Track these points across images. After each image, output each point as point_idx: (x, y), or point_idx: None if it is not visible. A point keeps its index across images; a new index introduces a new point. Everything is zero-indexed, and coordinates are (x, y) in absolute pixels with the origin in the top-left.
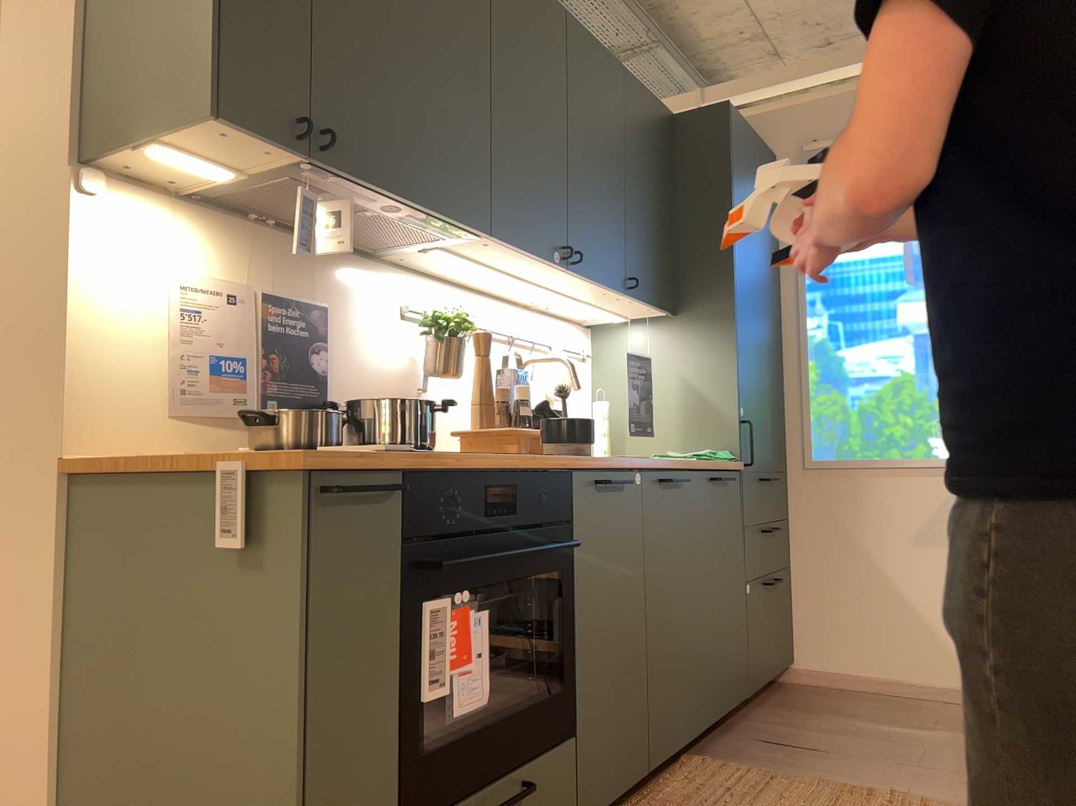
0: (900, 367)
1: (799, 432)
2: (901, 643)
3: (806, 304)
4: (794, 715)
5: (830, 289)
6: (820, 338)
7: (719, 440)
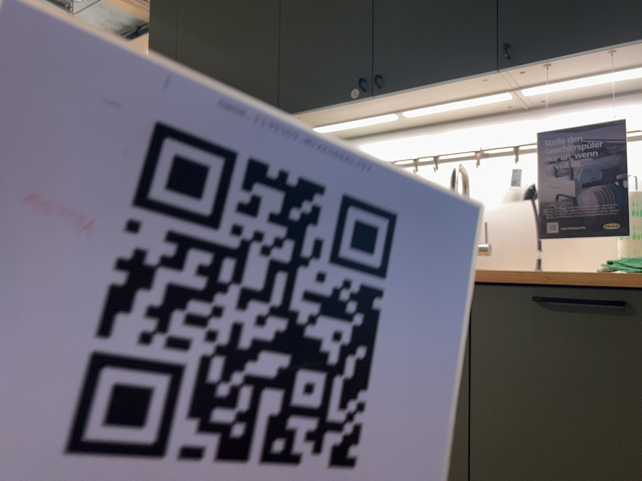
0: None
1: None
2: None
3: None
4: None
5: None
6: None
7: None
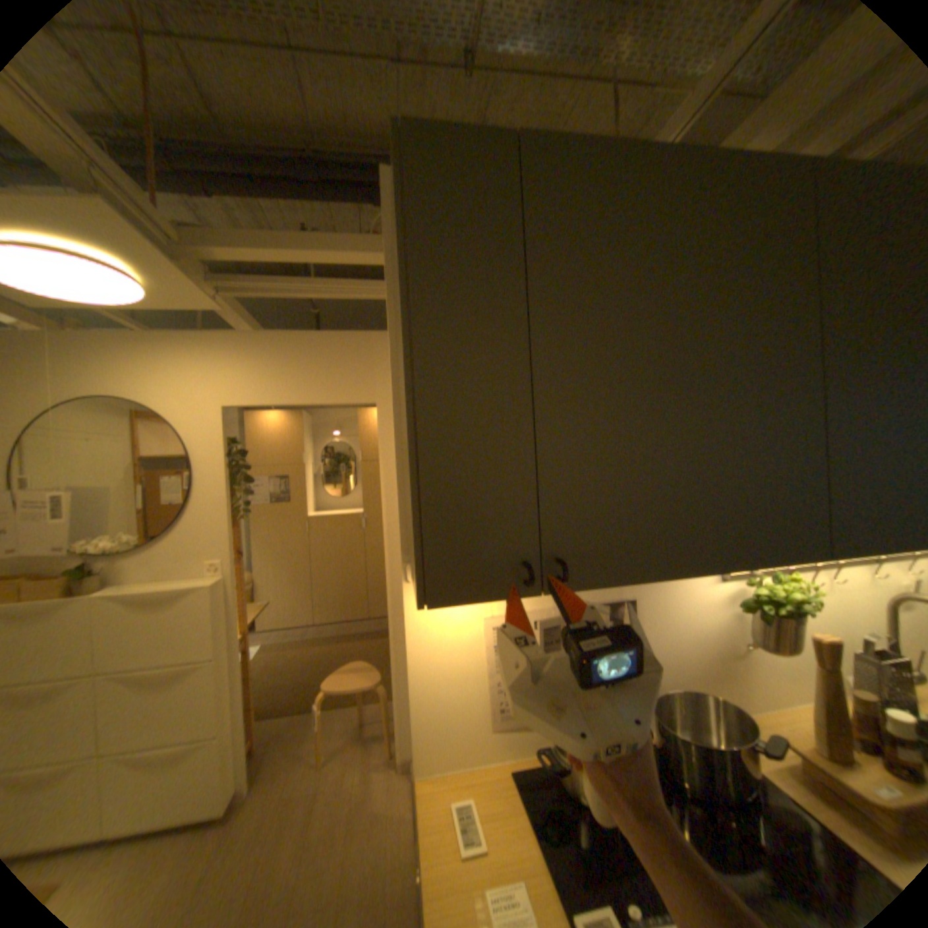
0: None
1: None
2: None
3: None
4: None
5: None
6: None
7: None
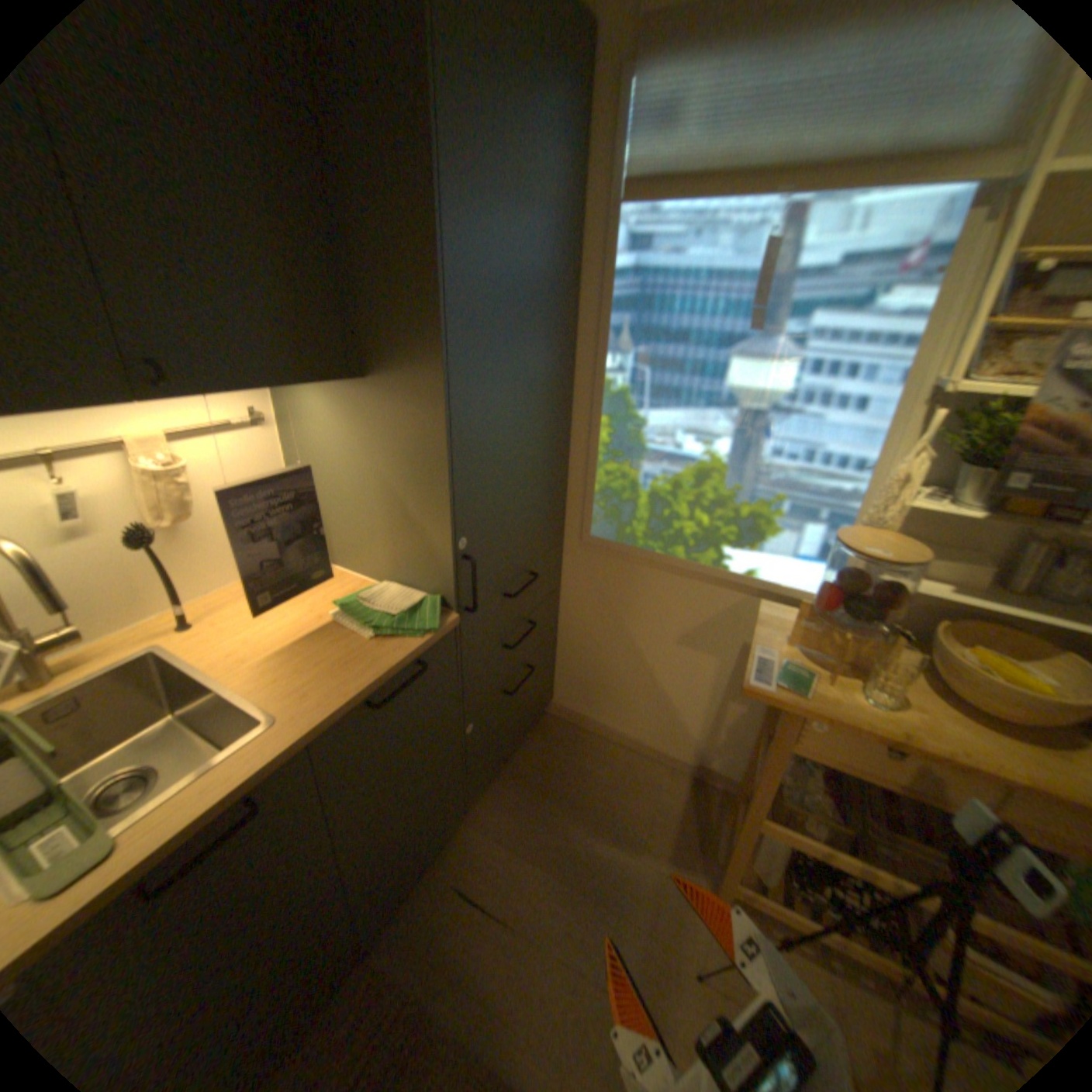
0: (711, 450)
1: (580, 500)
2: (646, 716)
3: (609, 332)
4: (518, 809)
5: (645, 315)
6: (619, 386)
7: (431, 578)
